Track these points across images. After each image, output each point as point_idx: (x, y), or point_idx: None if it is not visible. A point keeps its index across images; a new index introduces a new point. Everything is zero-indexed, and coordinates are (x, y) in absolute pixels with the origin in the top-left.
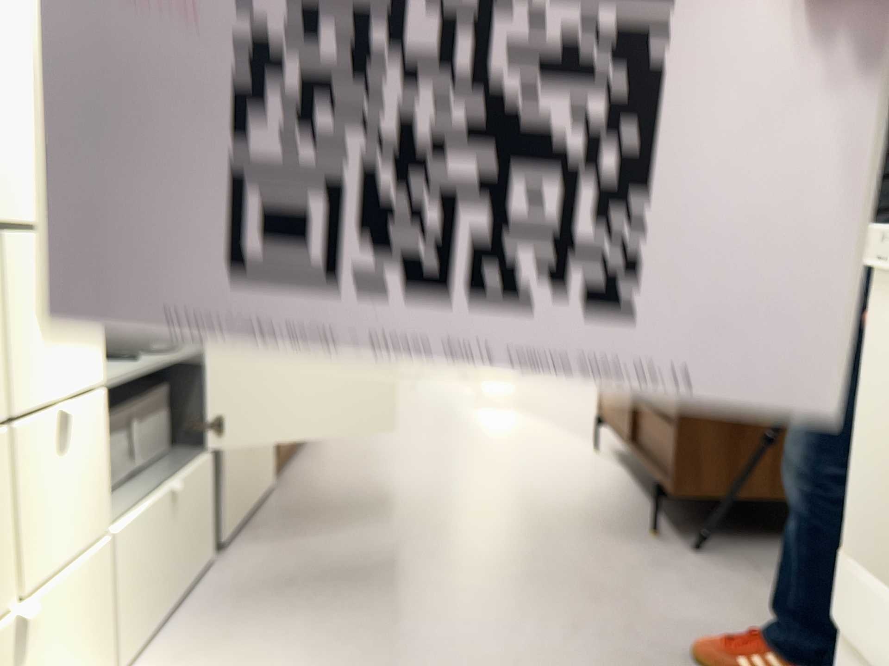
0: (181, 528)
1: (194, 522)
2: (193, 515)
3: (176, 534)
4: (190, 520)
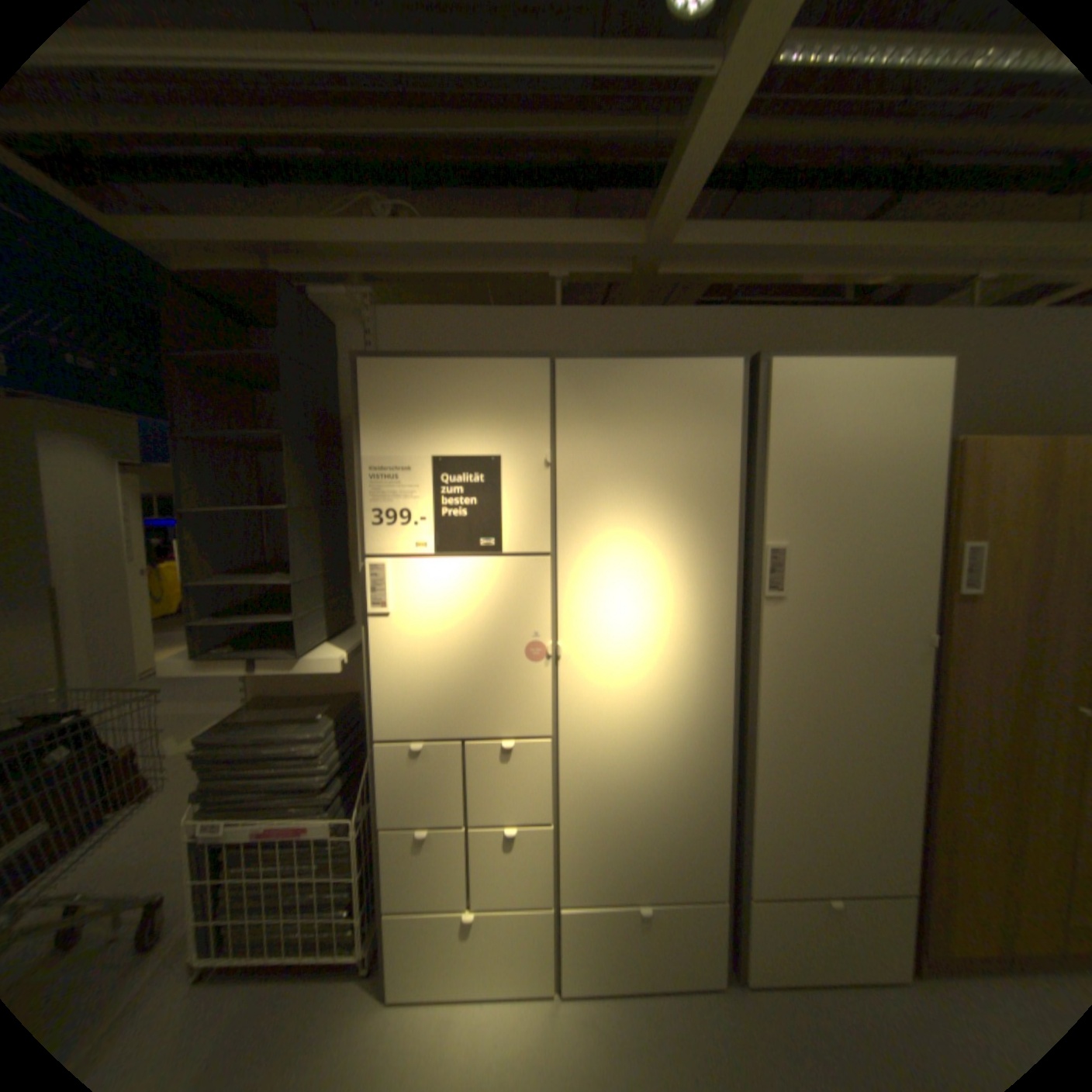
0: (665, 943)
1: (689, 946)
2: (689, 942)
3: (656, 943)
4: (681, 942)
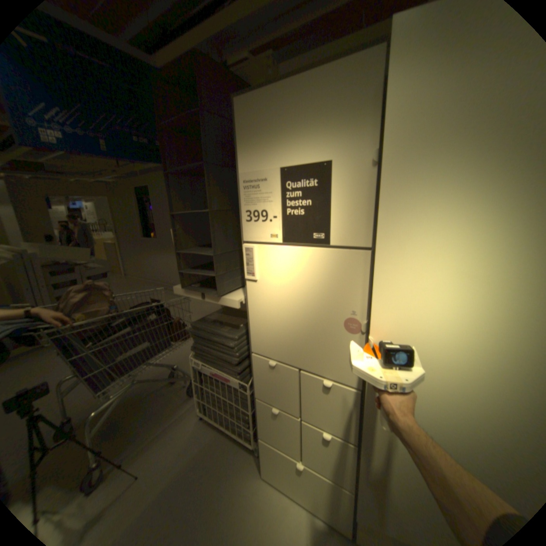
0: None
1: None
2: None
3: None
4: None
